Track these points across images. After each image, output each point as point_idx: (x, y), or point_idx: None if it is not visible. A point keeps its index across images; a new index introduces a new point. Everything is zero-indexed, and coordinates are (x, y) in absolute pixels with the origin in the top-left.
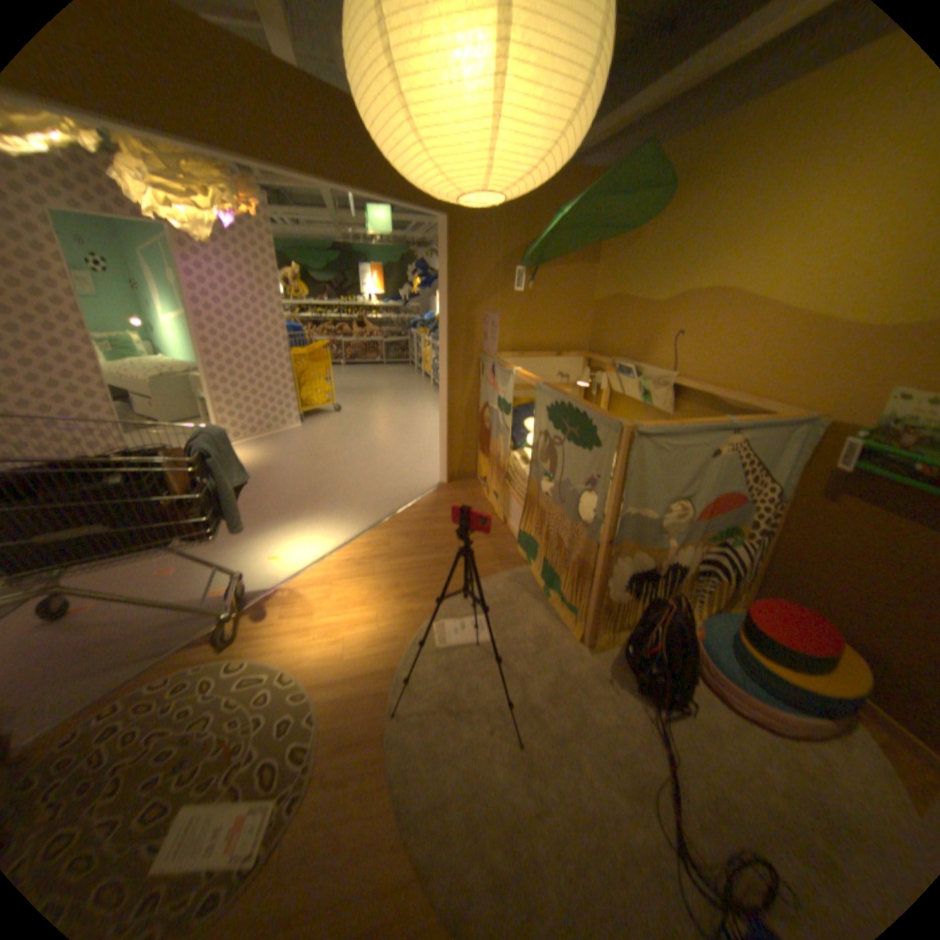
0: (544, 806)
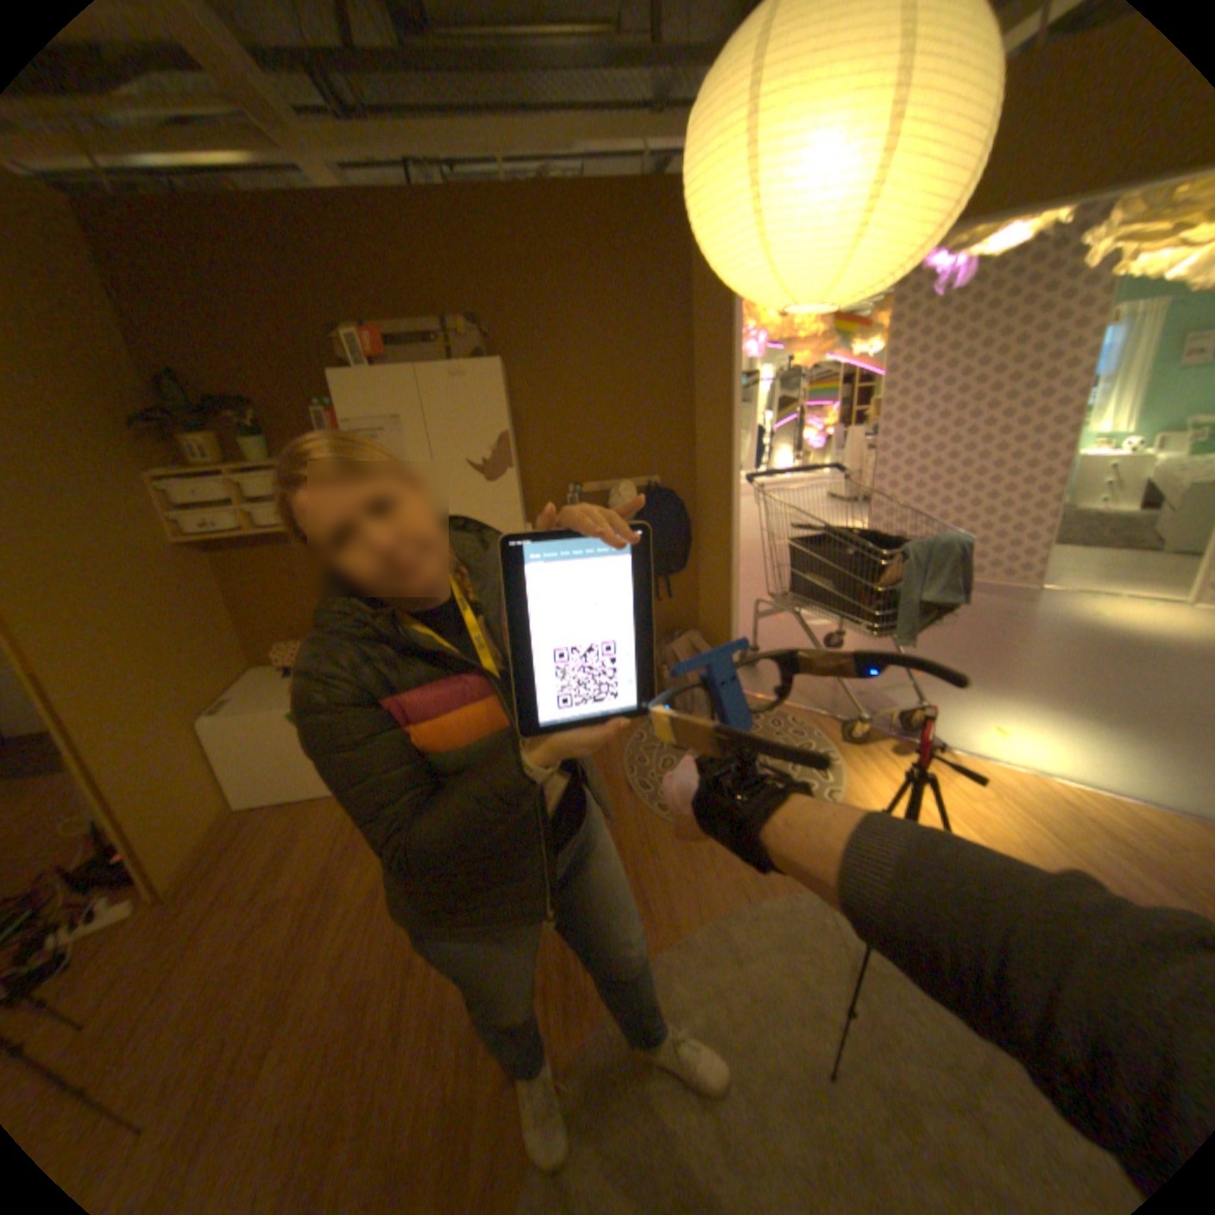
0: (759, 1105)
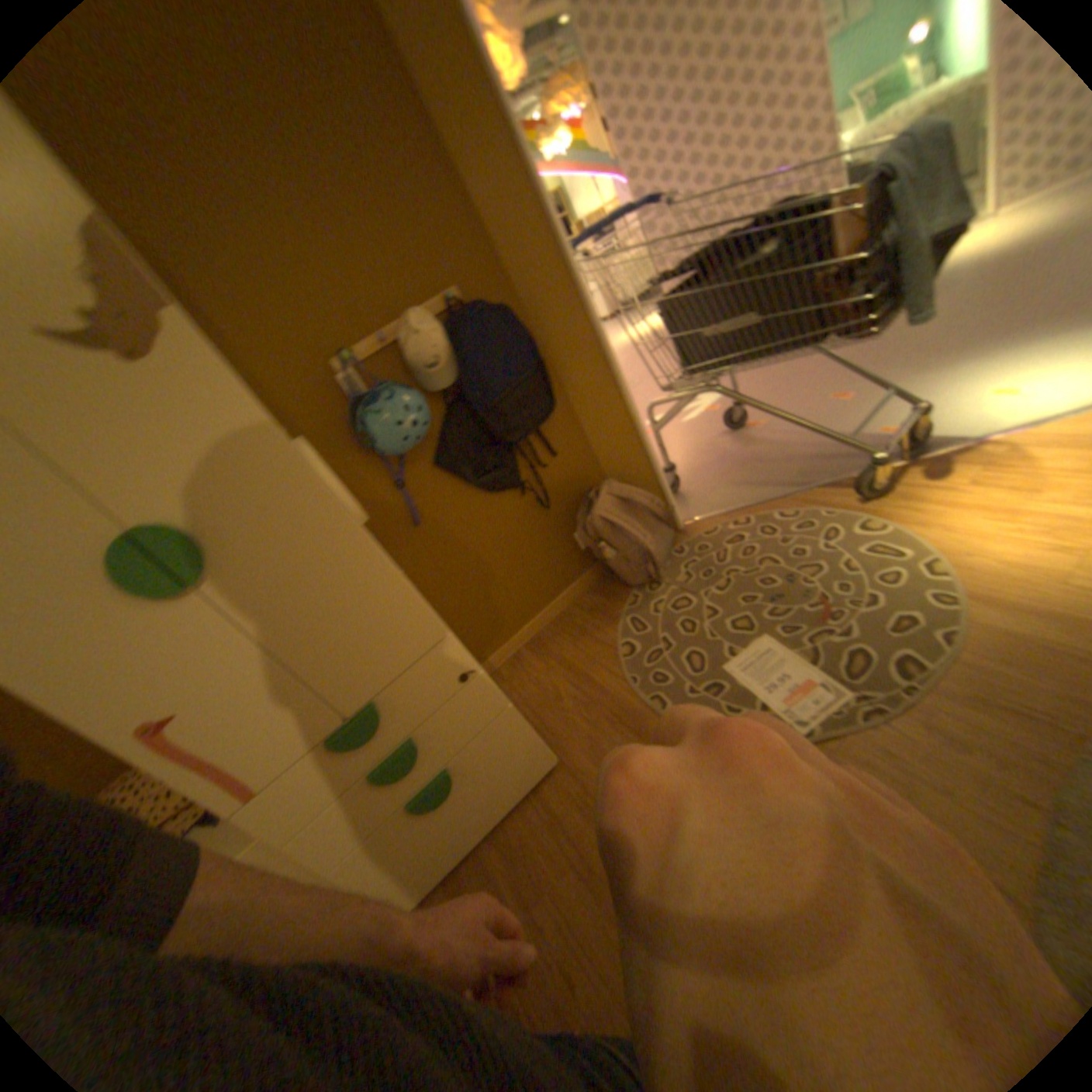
0: None
